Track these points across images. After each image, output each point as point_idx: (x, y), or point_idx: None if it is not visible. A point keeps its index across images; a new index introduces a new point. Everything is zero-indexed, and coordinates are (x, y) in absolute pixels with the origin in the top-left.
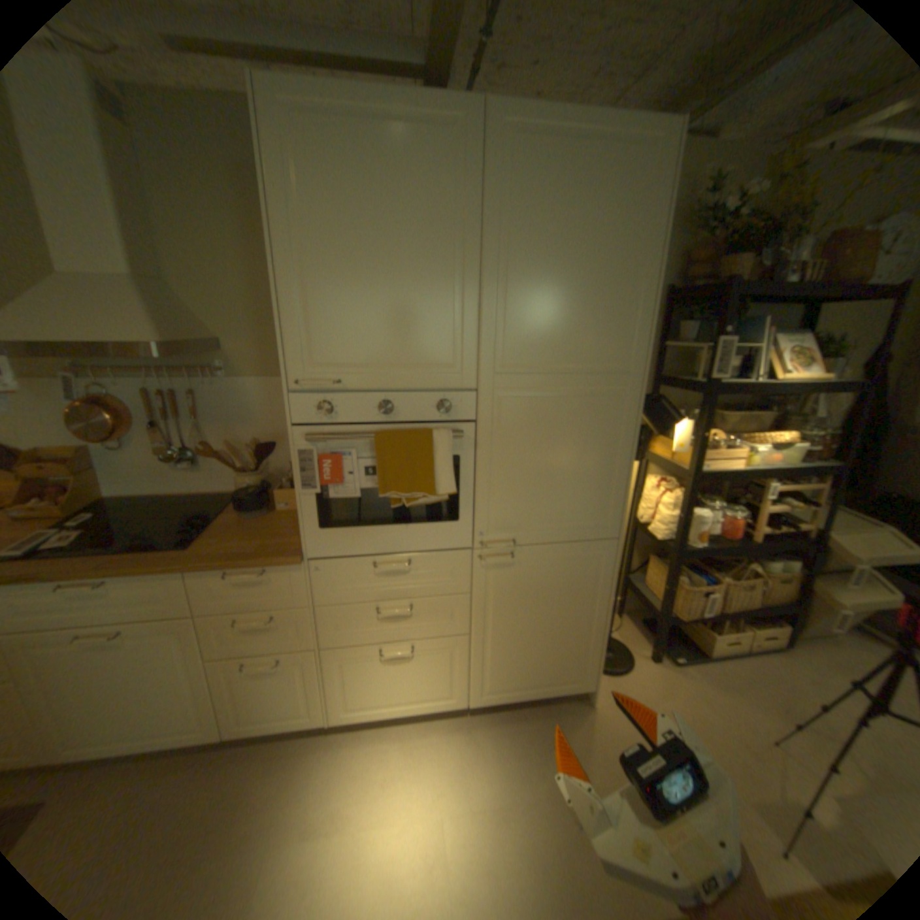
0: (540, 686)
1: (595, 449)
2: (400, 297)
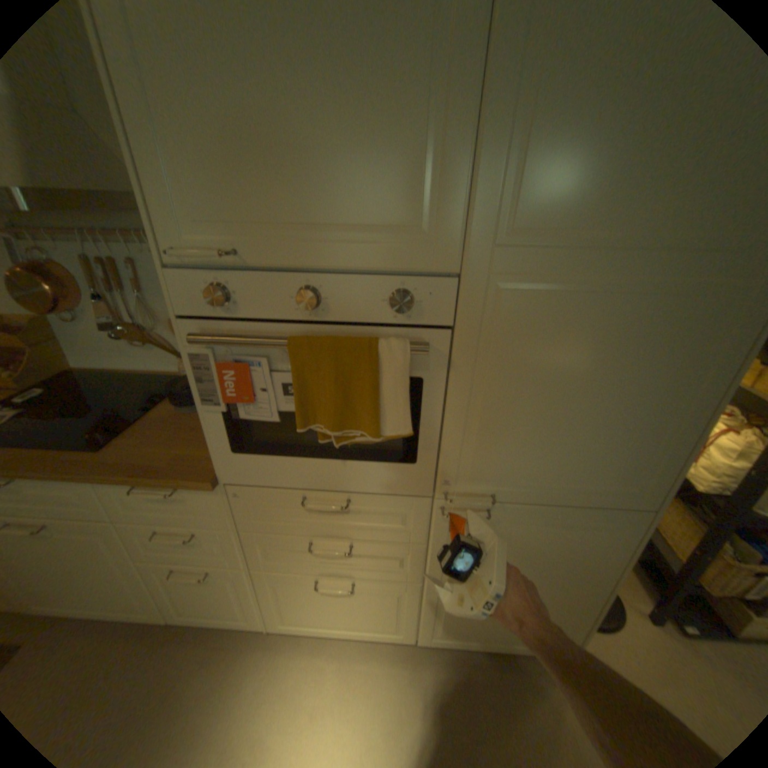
0: (506, 644)
1: (661, 385)
2: (327, 81)
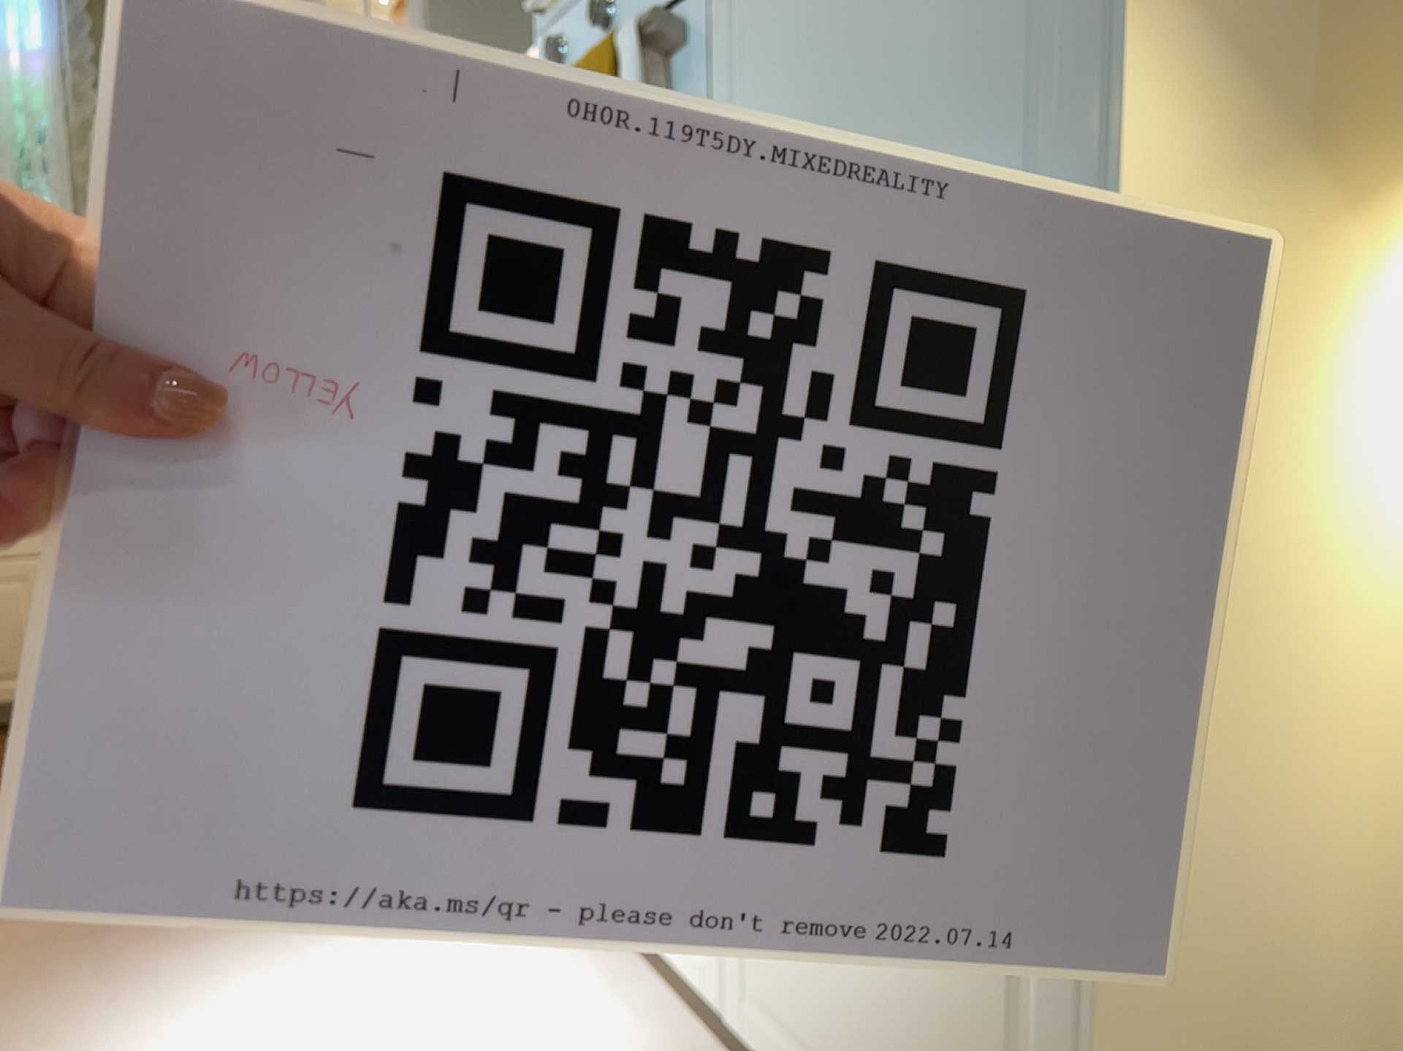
0: None
1: None
2: None
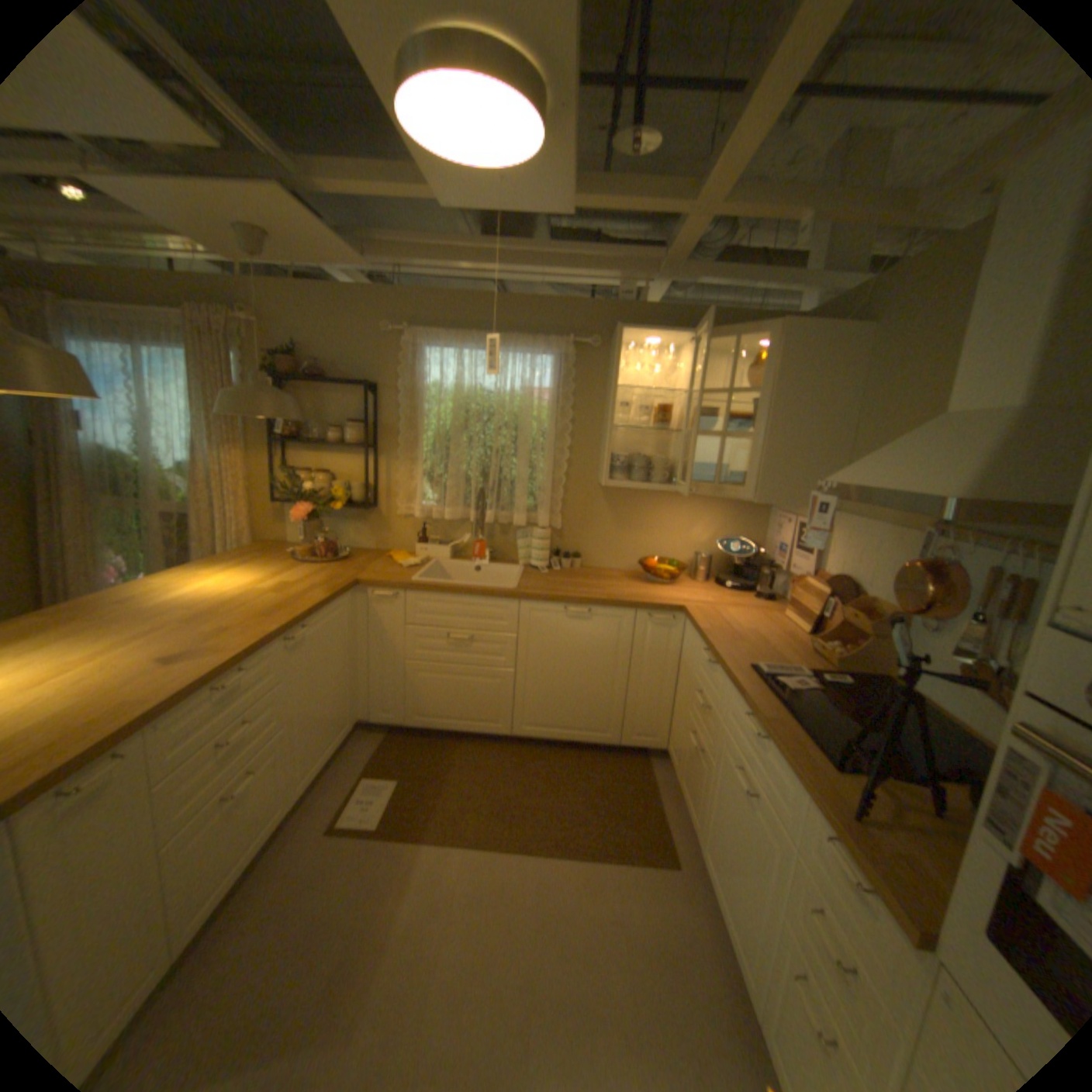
0: None
1: None
2: None
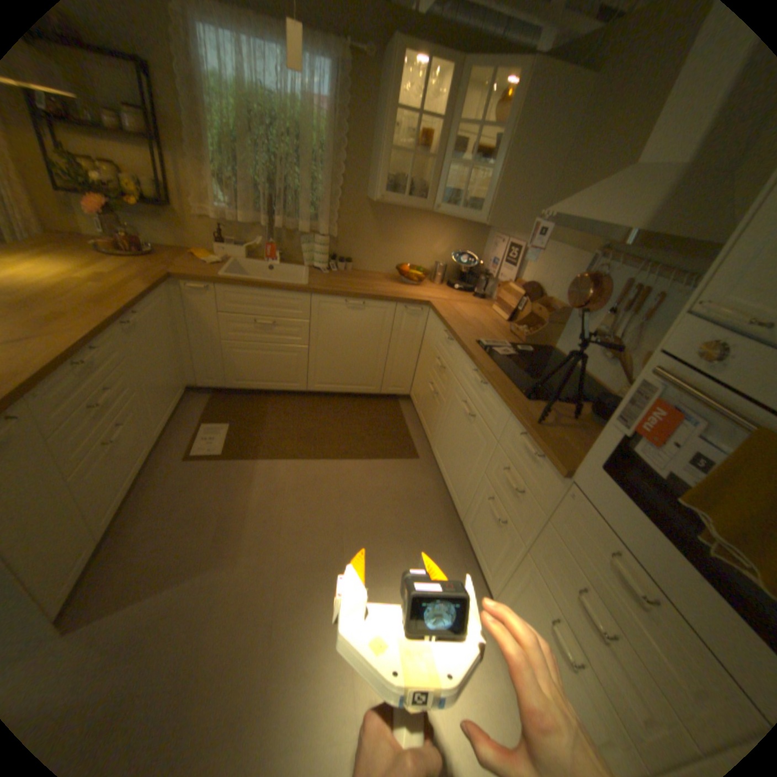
0: None
1: None
2: None
